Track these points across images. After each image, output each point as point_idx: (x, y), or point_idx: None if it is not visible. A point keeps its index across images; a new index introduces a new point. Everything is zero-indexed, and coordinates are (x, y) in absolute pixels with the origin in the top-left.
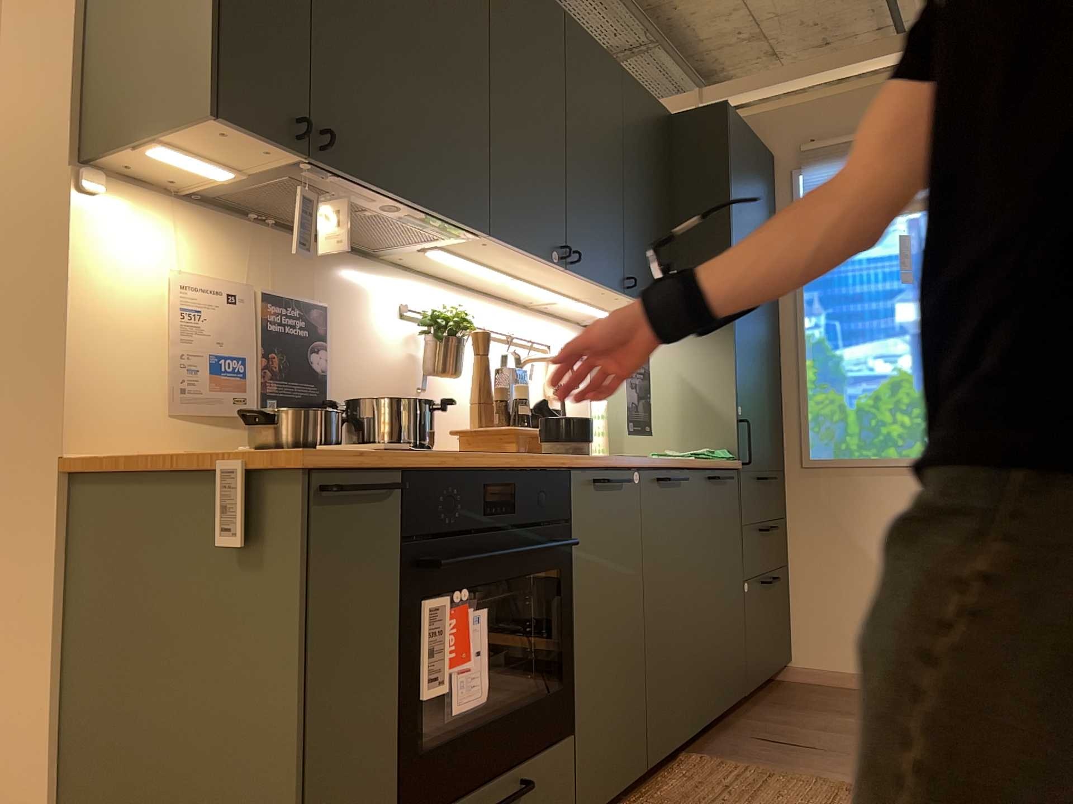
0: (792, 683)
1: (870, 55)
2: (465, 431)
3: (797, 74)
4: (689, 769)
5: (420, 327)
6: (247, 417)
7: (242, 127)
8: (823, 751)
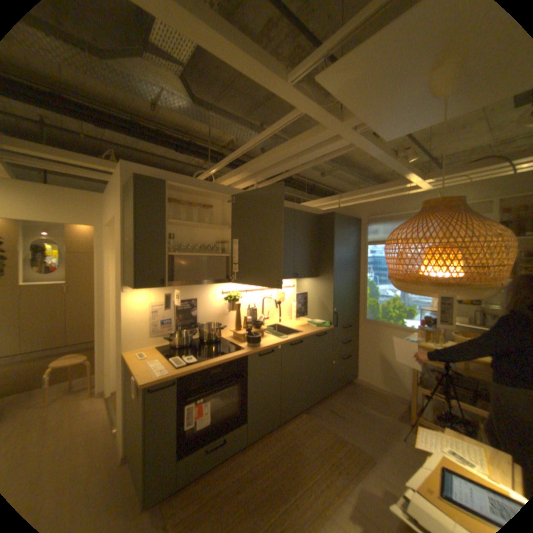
0: (356, 384)
1: (395, 184)
2: (232, 331)
3: (370, 190)
4: (299, 421)
5: (225, 299)
6: (169, 336)
7: (144, 287)
8: (345, 420)
